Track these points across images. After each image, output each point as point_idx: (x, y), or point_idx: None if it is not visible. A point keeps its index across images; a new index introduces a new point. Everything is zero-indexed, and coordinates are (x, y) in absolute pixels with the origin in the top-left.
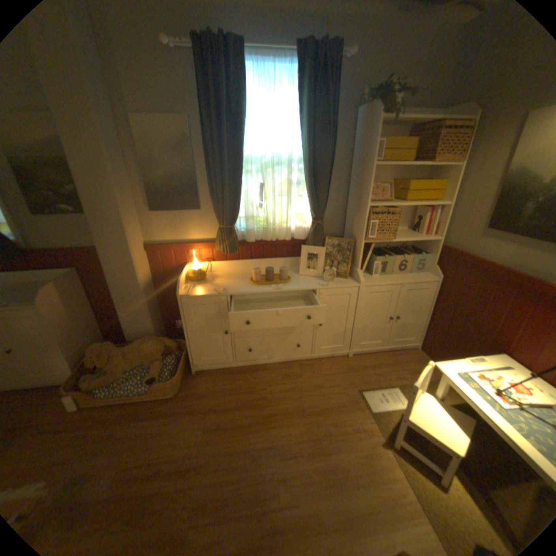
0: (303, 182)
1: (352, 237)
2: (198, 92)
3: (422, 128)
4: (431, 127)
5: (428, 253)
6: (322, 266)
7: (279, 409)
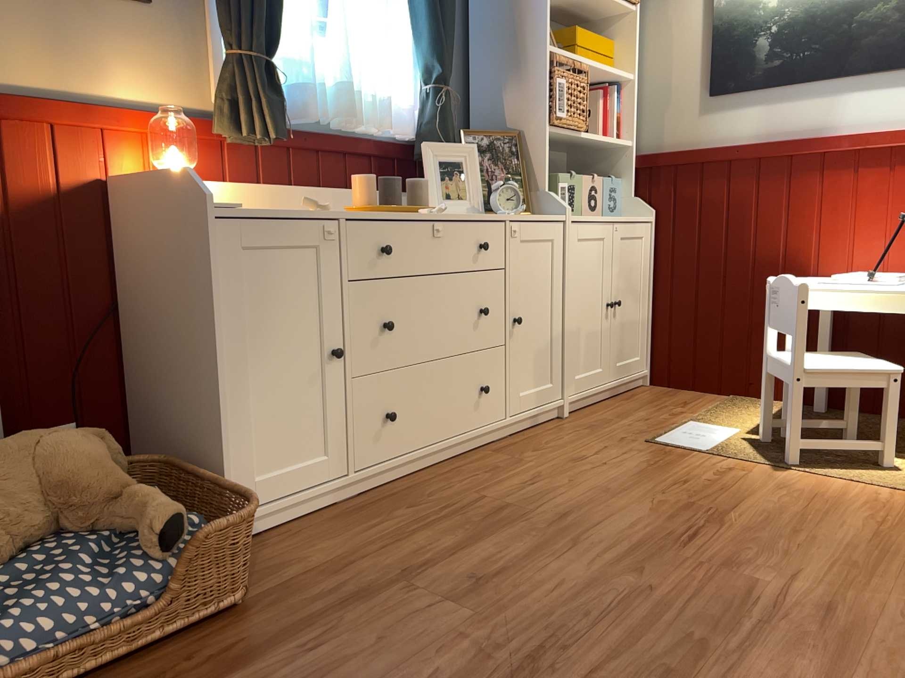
0: None
1: (508, 134)
2: None
3: None
4: None
5: (612, 181)
6: (481, 188)
7: (560, 505)
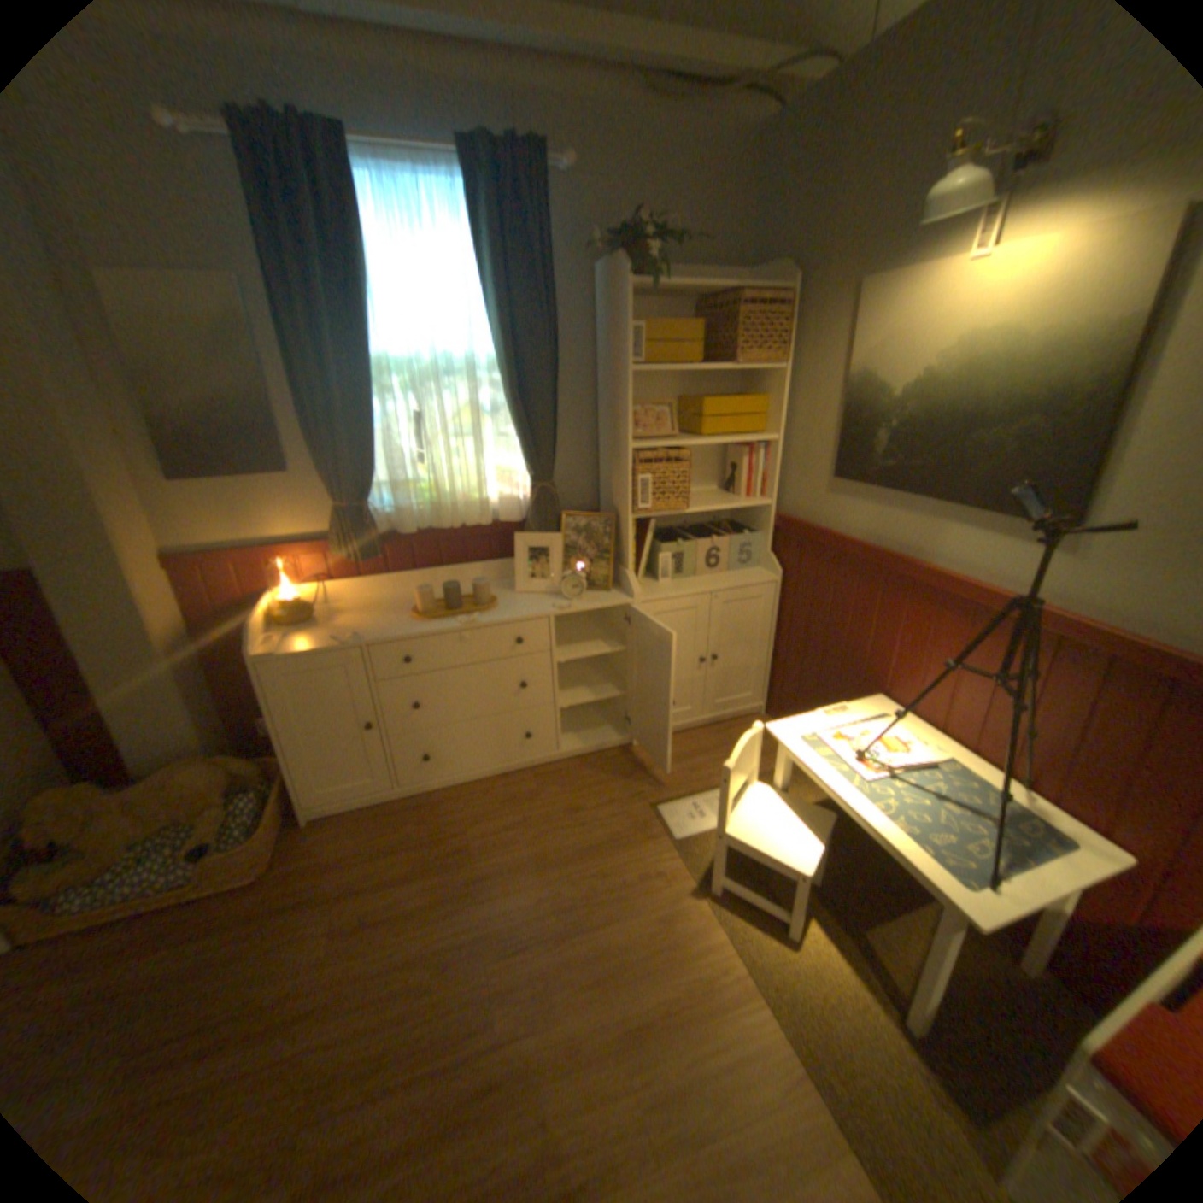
0: (504, 408)
1: (613, 511)
2: (257, 230)
3: (711, 303)
4: (725, 301)
5: (755, 531)
6: (560, 572)
7: (493, 865)
